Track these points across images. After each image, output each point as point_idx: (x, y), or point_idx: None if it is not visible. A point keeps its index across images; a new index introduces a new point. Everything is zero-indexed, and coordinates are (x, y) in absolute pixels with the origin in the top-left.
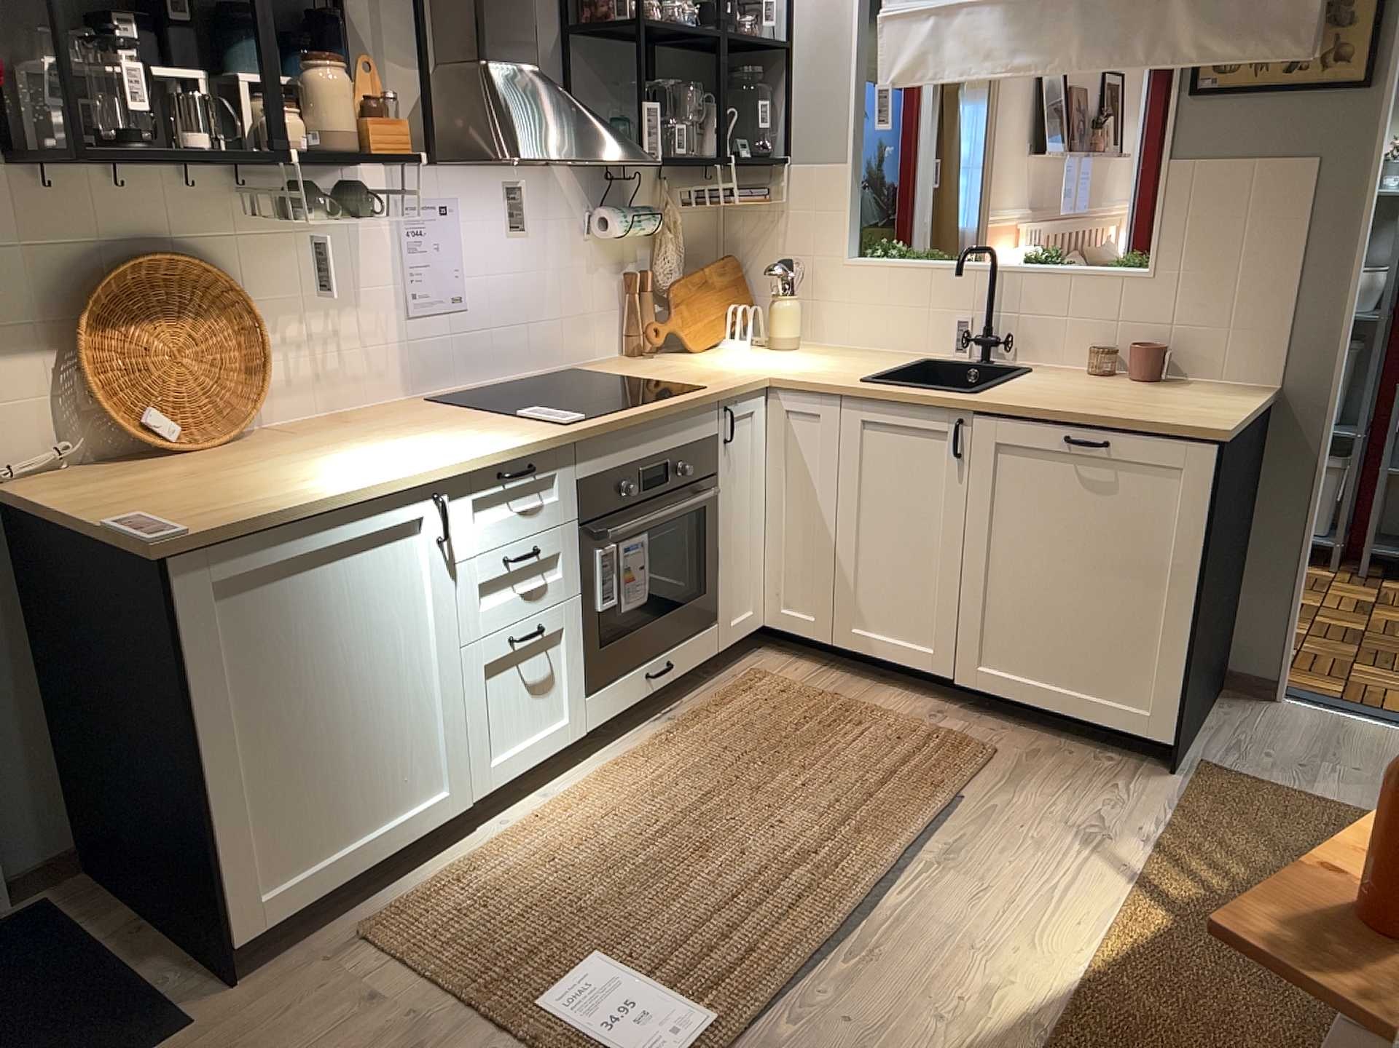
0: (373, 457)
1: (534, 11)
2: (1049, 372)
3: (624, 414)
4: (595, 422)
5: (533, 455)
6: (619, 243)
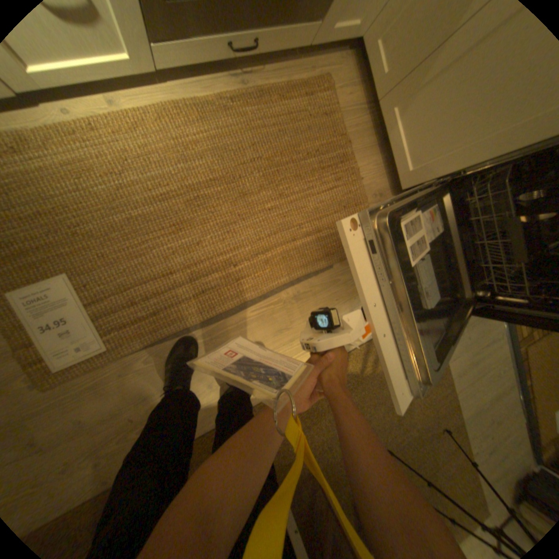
0: None
1: None
2: None
3: None
4: None
5: None
6: None
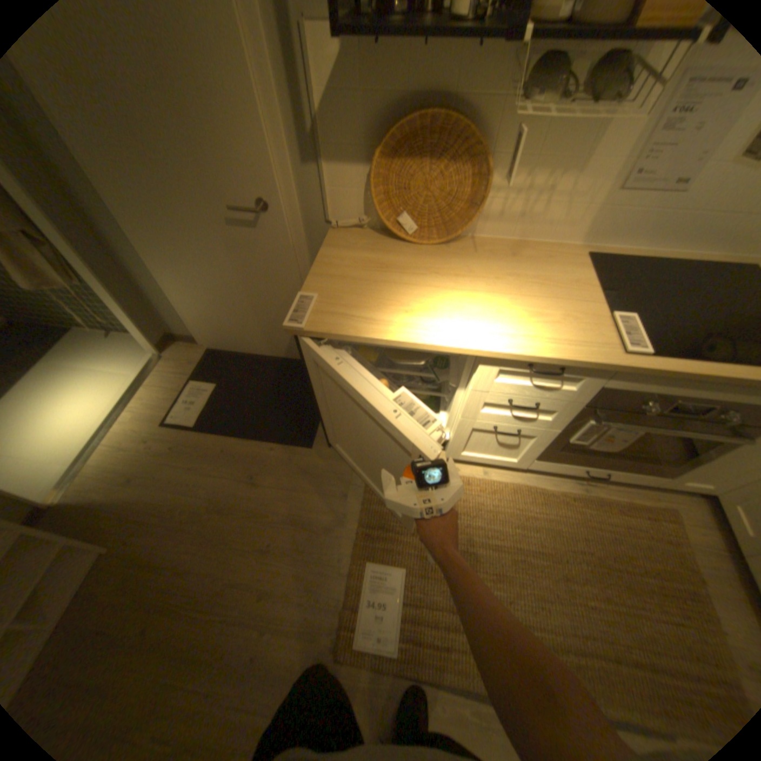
0: (469, 308)
1: None
2: None
3: (698, 367)
4: (656, 365)
5: (571, 365)
6: None
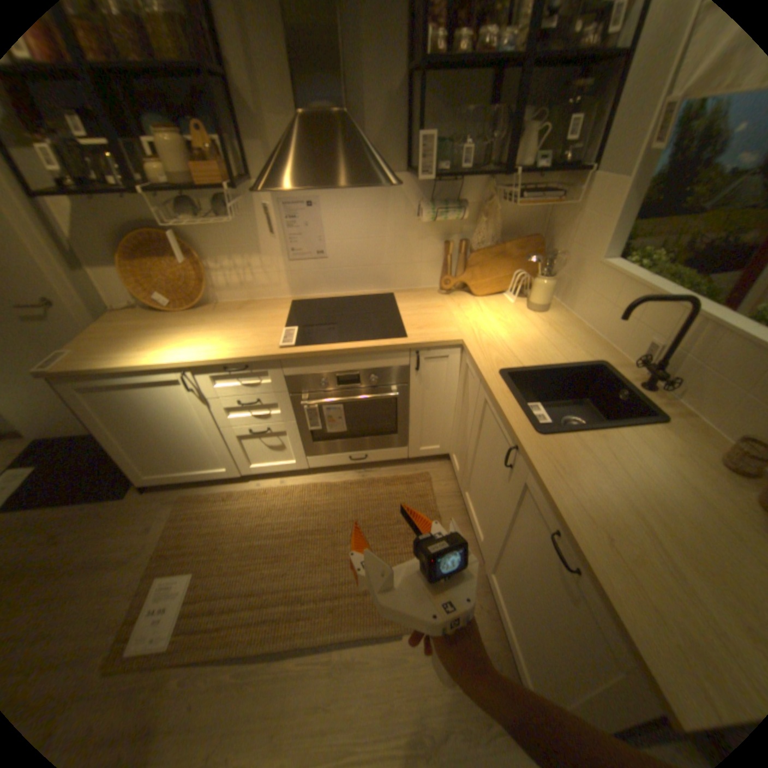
0: (187, 340)
1: (383, 56)
2: (683, 432)
3: (321, 347)
4: (295, 350)
5: (247, 360)
6: (447, 222)
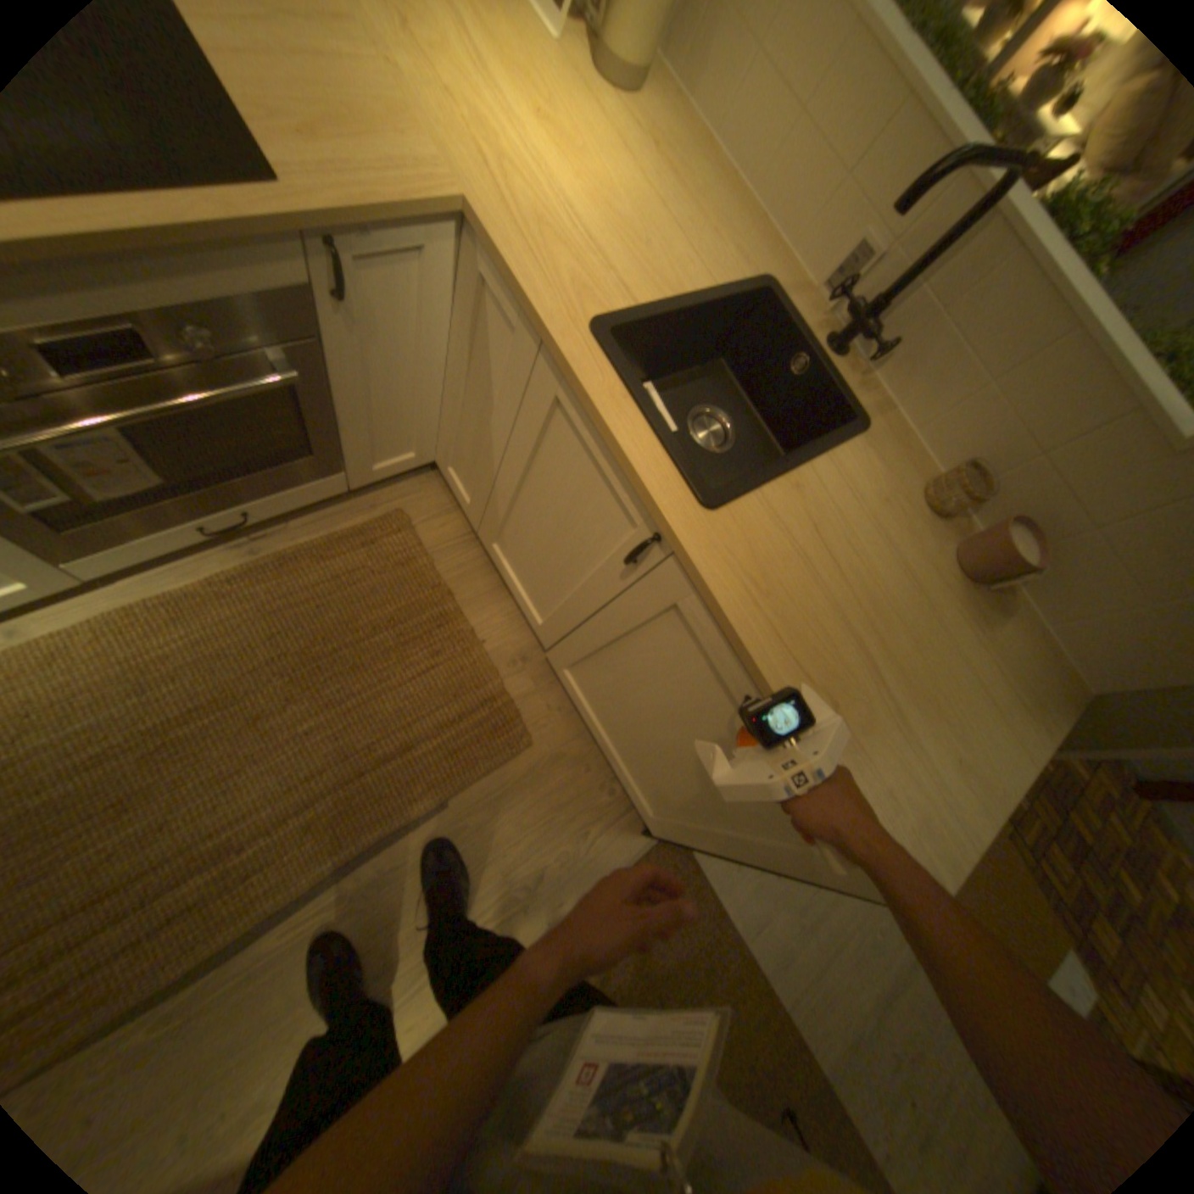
0: None
1: None
2: (882, 448)
3: None
4: None
5: None
6: None
